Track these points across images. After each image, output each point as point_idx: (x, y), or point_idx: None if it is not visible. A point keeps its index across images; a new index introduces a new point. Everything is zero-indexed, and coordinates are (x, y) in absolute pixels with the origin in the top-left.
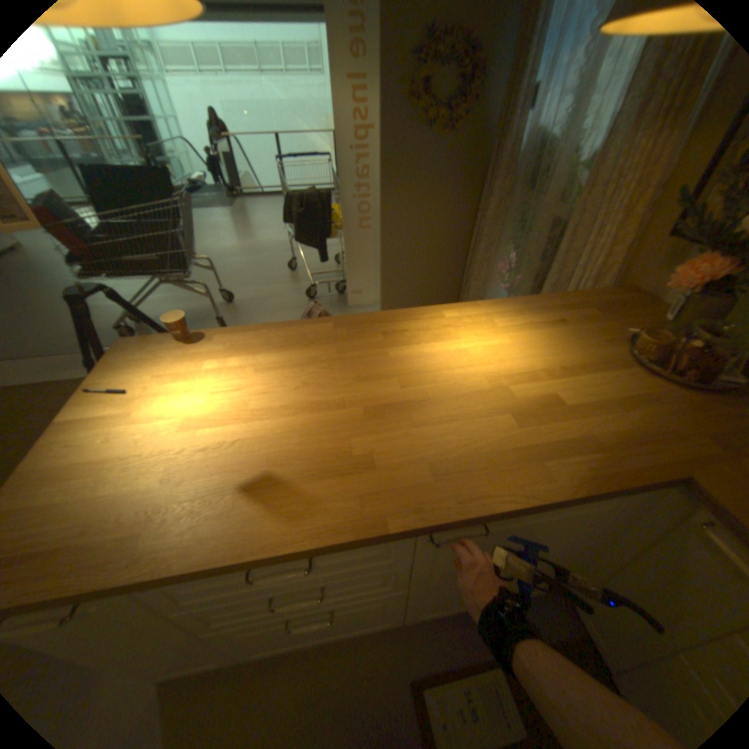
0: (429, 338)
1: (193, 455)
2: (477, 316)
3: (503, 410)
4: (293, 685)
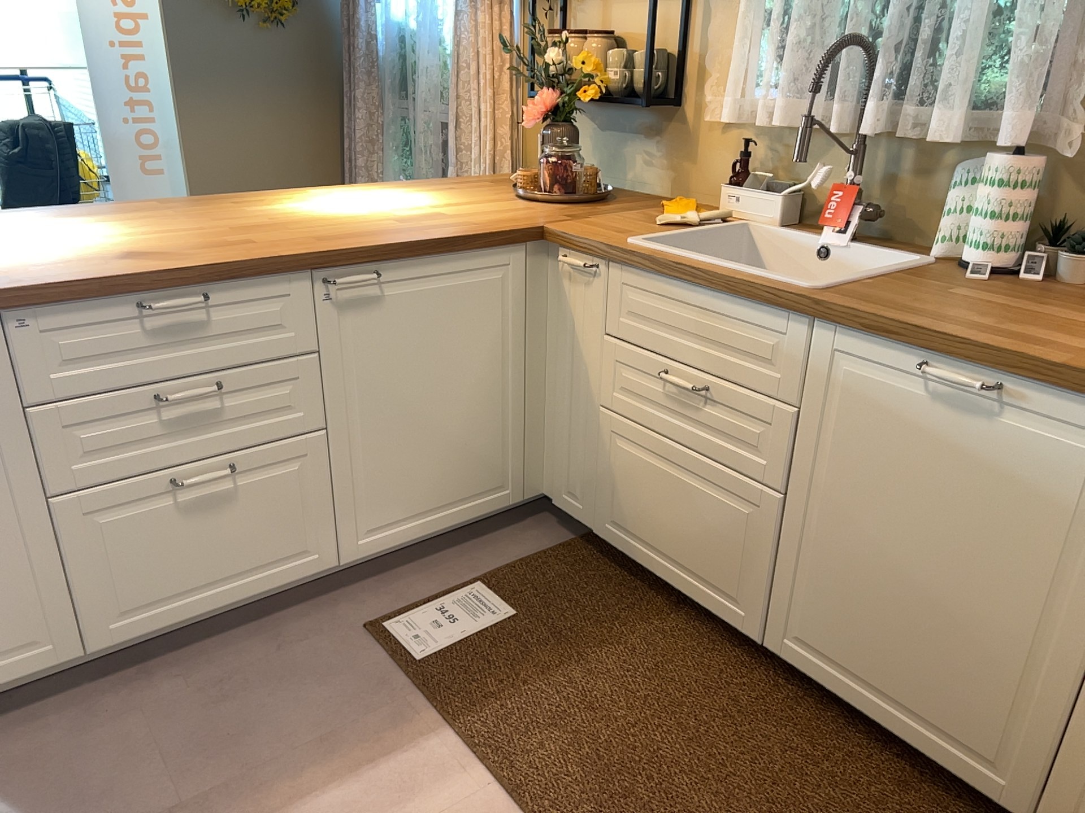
0: (294, 202)
1: (29, 255)
2: (350, 191)
3: (383, 219)
4: (181, 677)
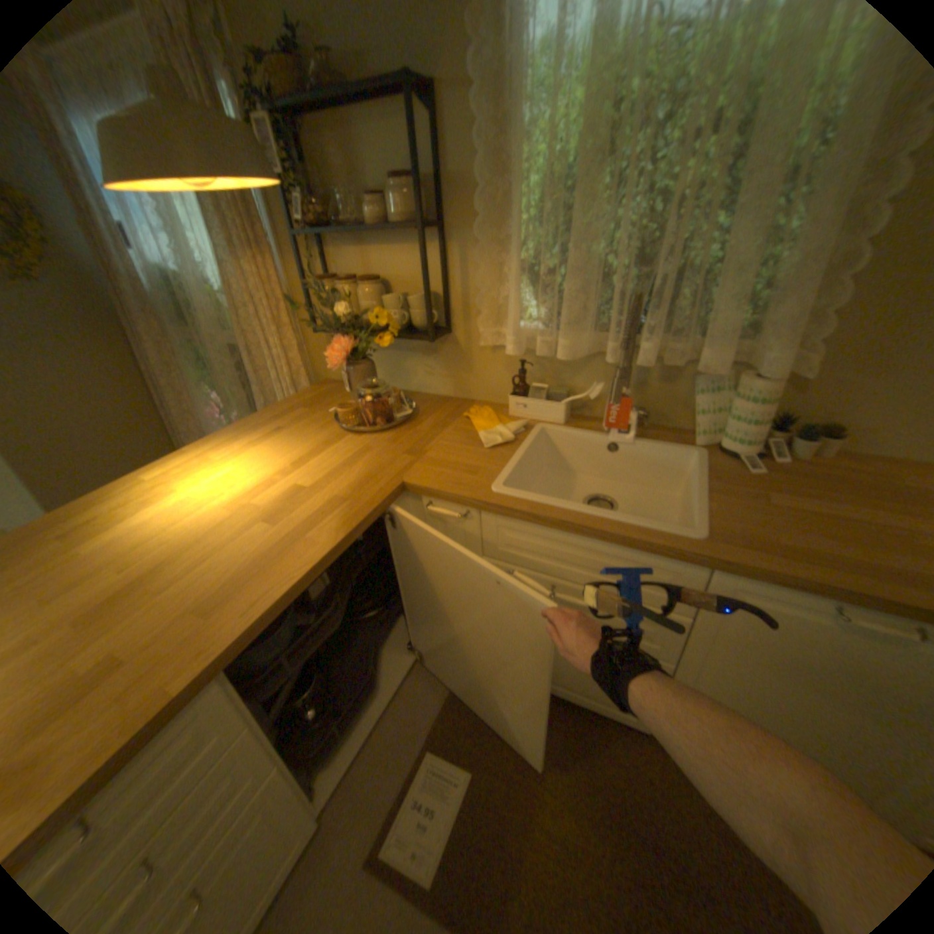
0: (132, 510)
1: None
2: (185, 464)
3: (250, 524)
4: None
